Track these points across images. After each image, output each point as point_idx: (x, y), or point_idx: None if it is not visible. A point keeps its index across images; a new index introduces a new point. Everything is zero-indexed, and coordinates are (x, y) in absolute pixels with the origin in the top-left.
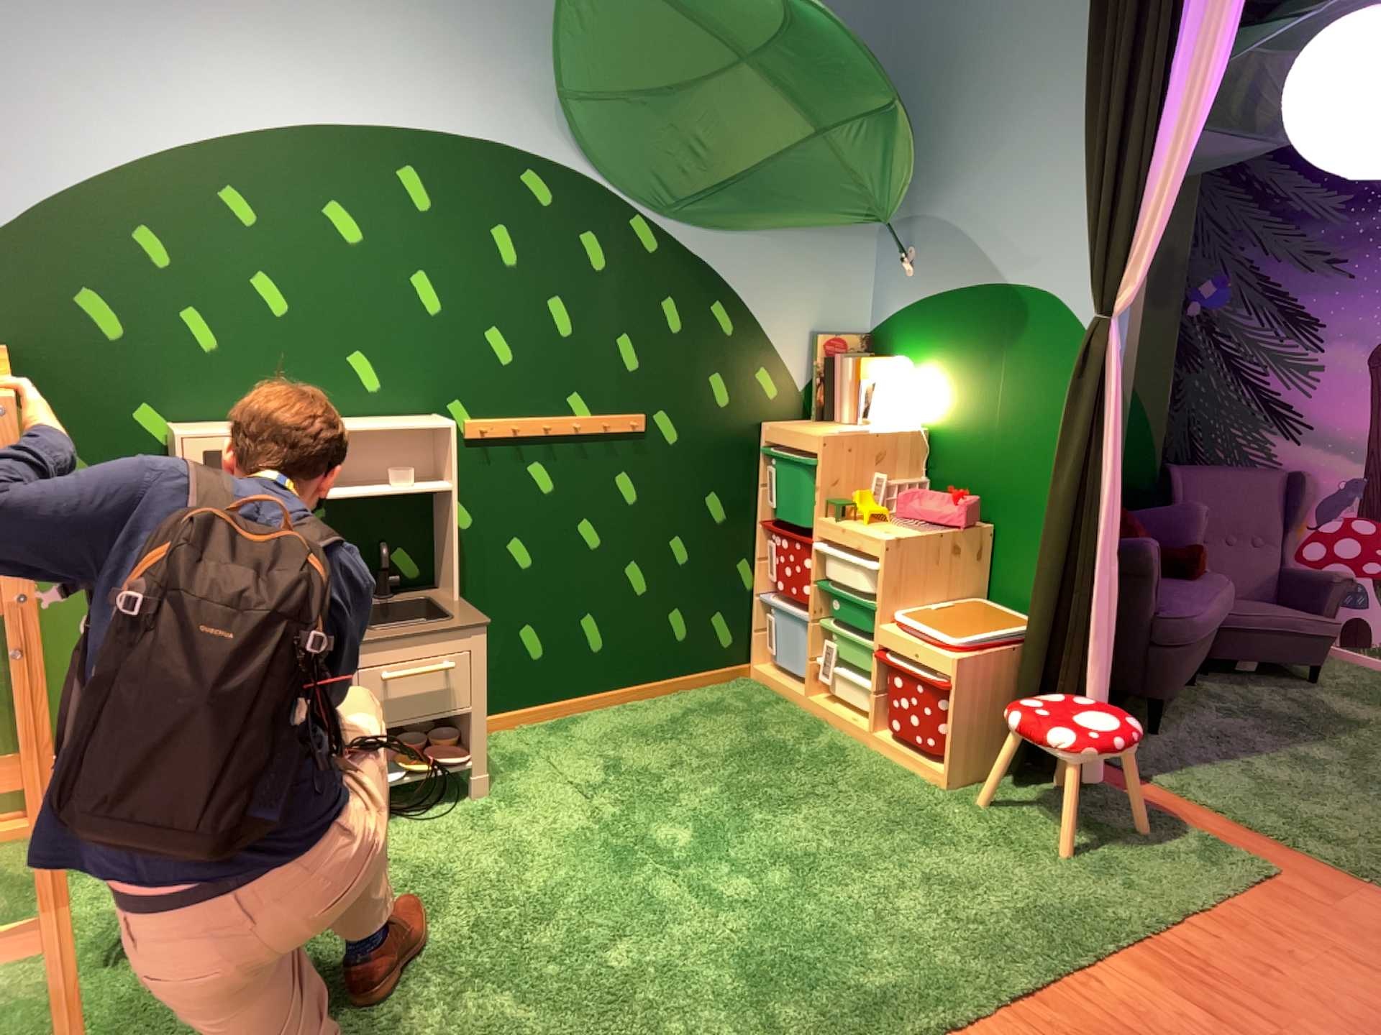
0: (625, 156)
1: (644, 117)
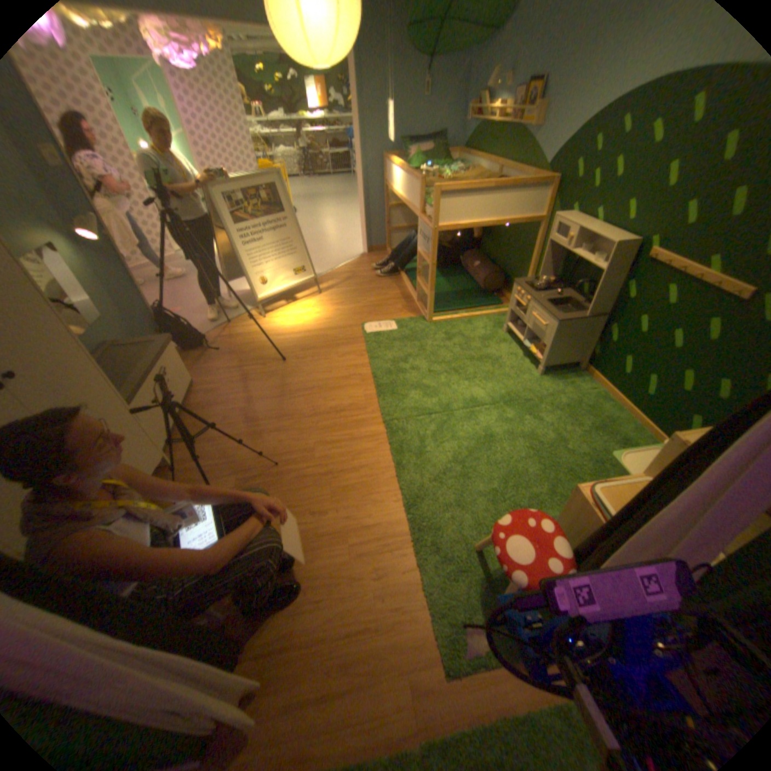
0: None
1: None
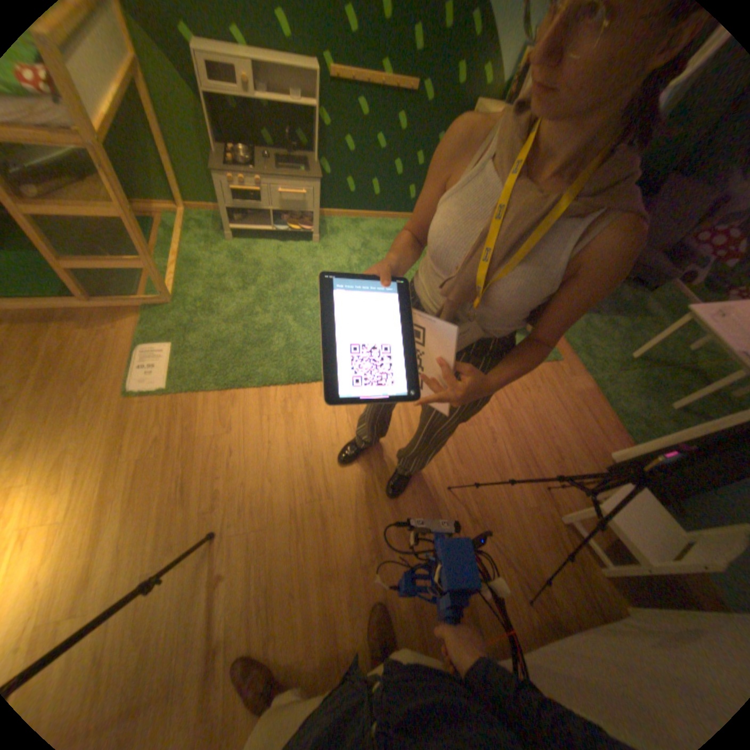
0: None
1: None
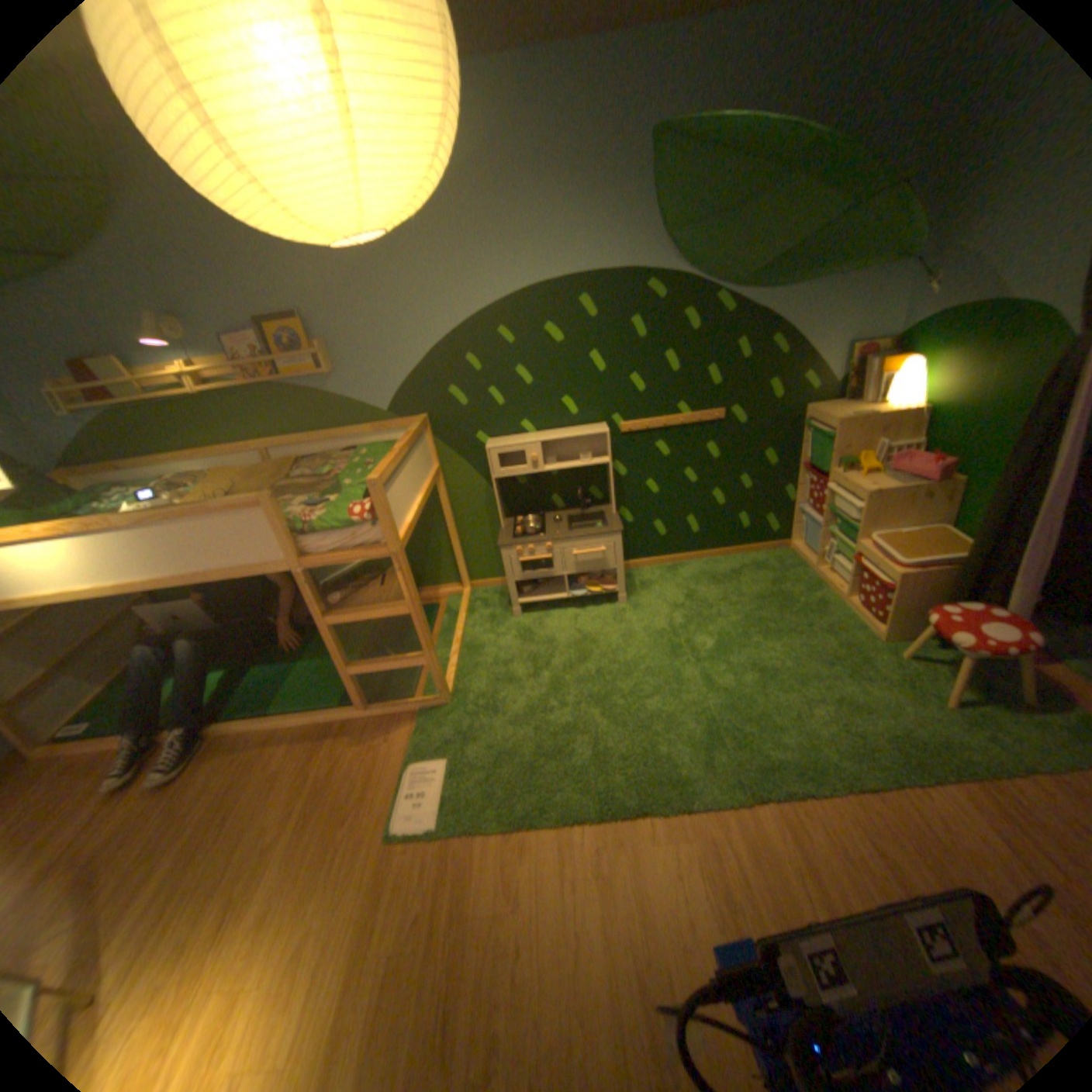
0: (709, 251)
1: (720, 223)
